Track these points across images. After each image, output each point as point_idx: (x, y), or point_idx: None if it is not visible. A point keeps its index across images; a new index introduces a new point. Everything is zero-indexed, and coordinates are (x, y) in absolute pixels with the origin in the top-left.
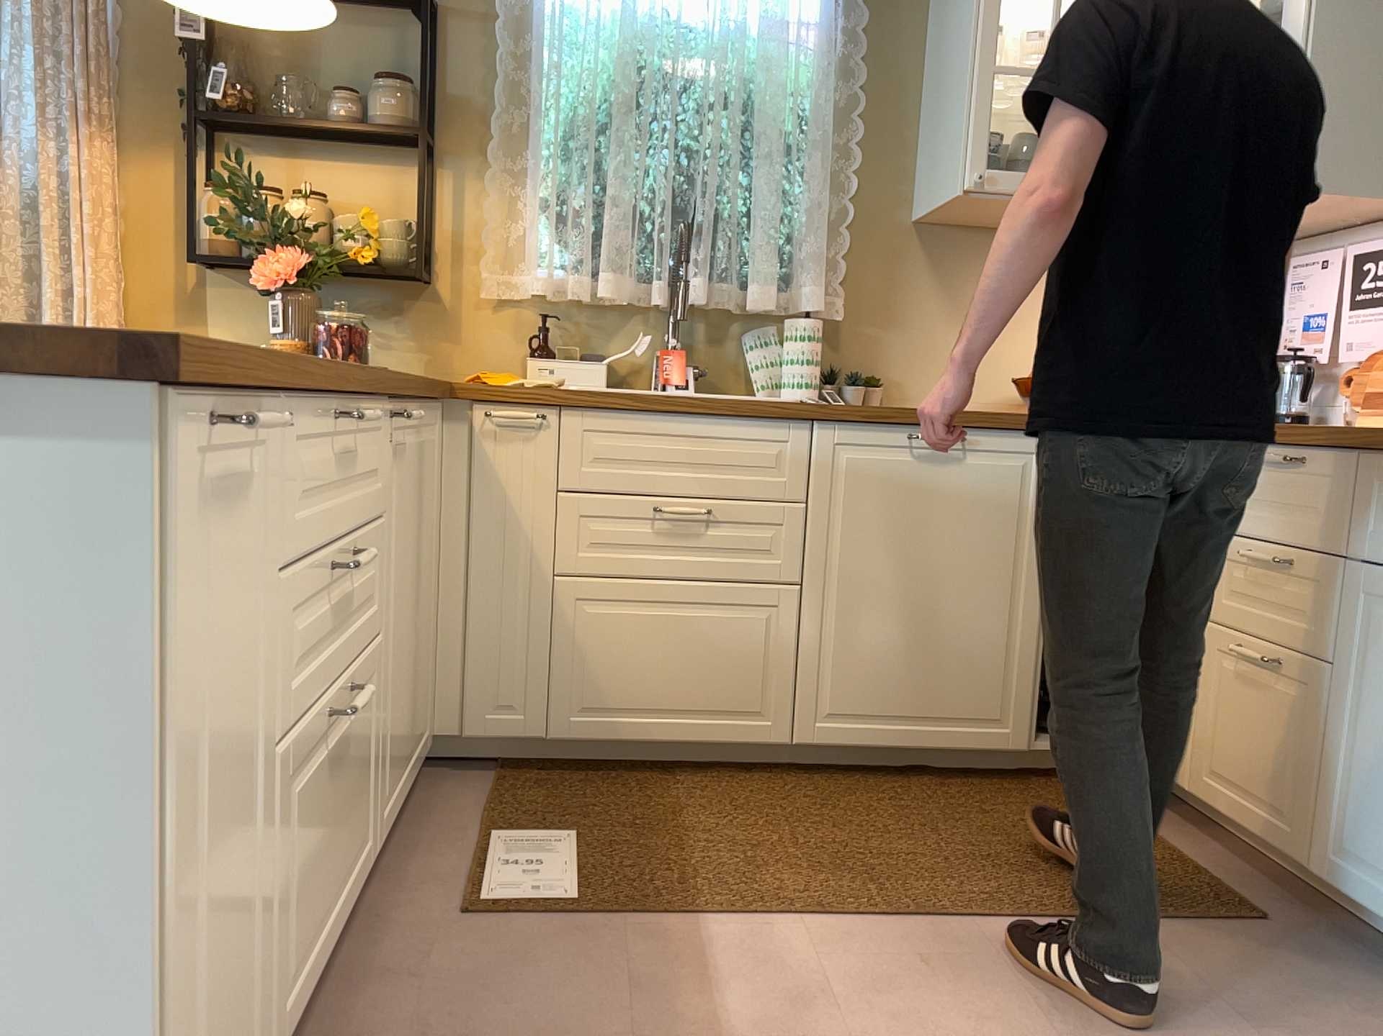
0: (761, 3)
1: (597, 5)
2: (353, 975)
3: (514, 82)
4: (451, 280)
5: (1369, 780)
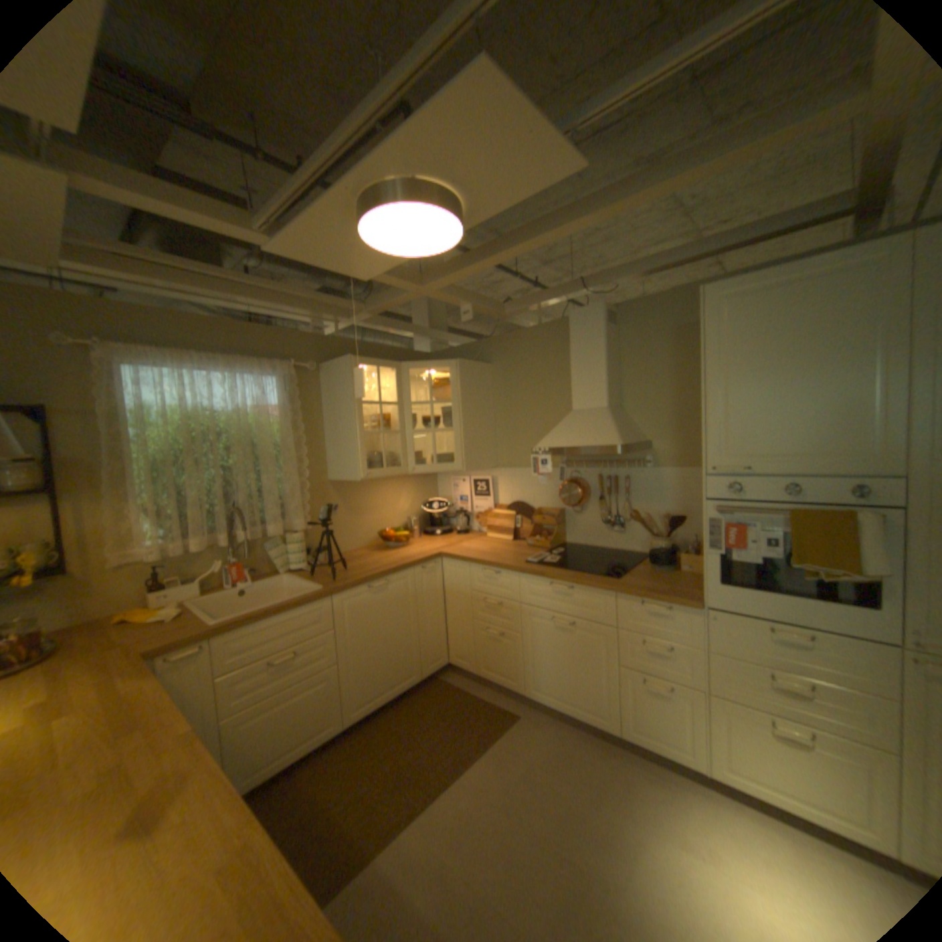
0: (250, 402)
1: (160, 409)
2: None
3: (108, 450)
4: (78, 567)
5: (540, 669)
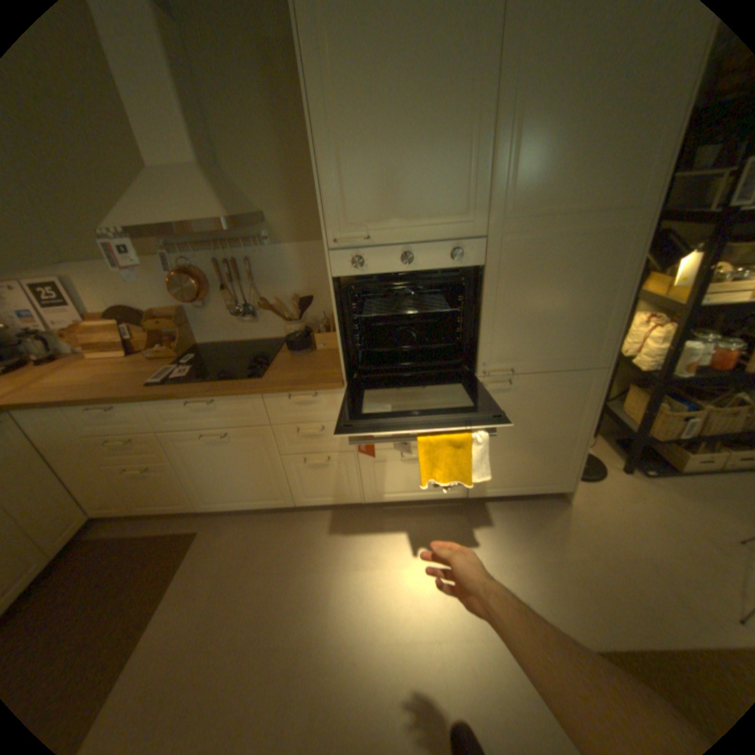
0: None
1: None
2: None
3: None
4: None
5: (201, 484)
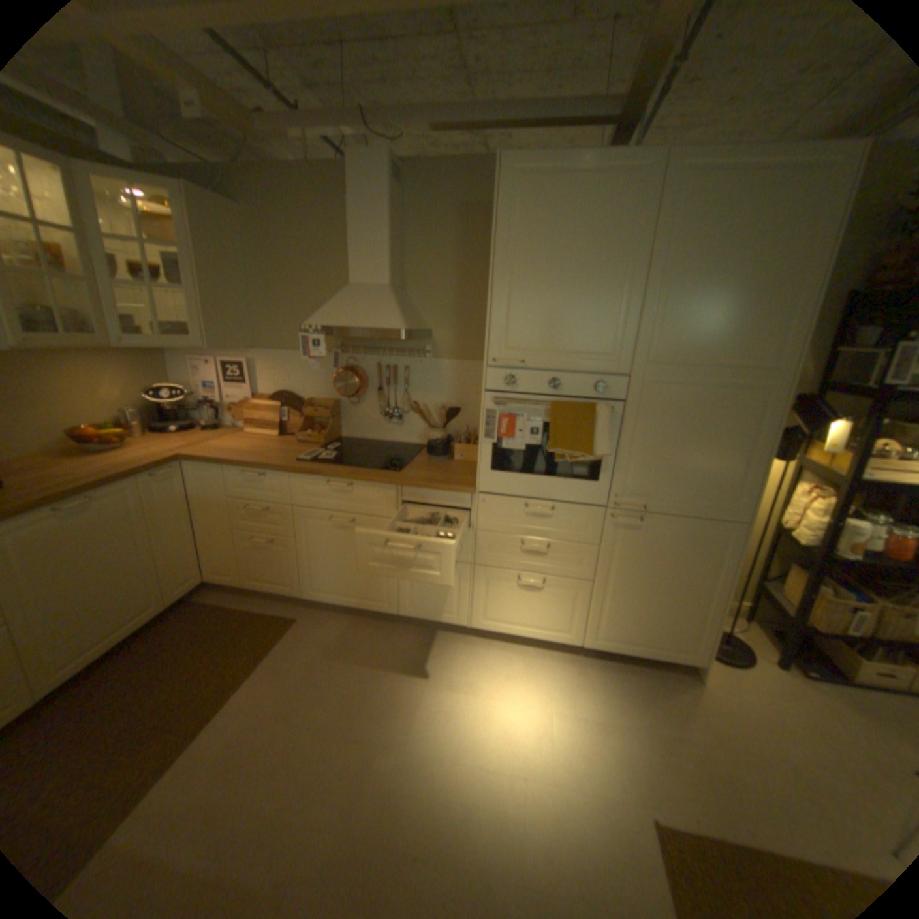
0: None
1: None
2: None
3: None
4: None
5: (316, 569)
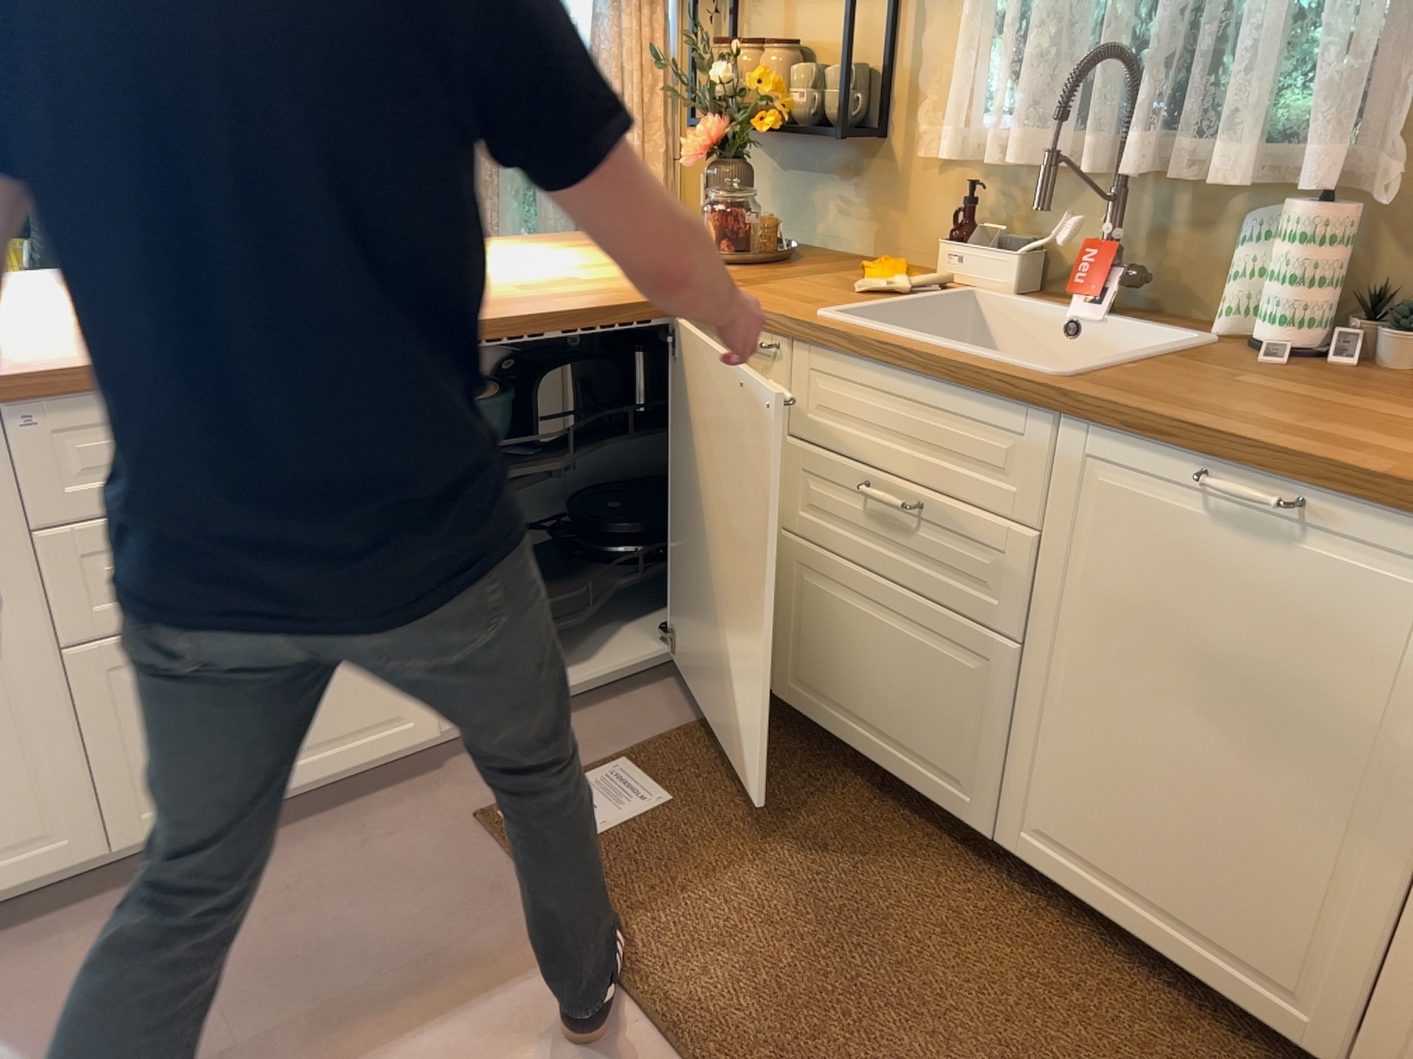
0: None
1: None
2: (358, 814)
3: None
4: (900, 135)
5: None
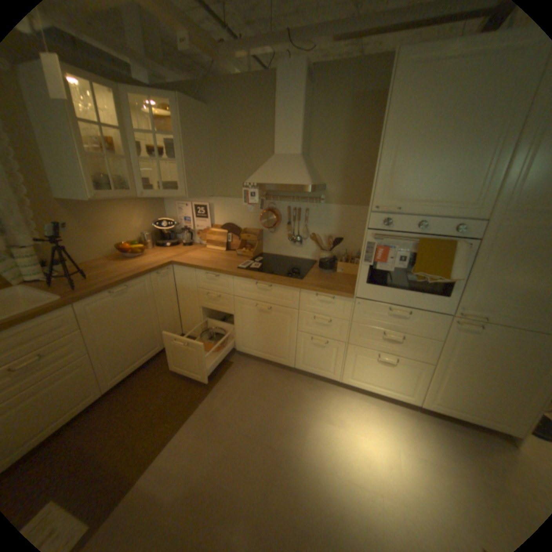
0: None
1: None
2: None
3: None
4: None
5: (246, 334)
